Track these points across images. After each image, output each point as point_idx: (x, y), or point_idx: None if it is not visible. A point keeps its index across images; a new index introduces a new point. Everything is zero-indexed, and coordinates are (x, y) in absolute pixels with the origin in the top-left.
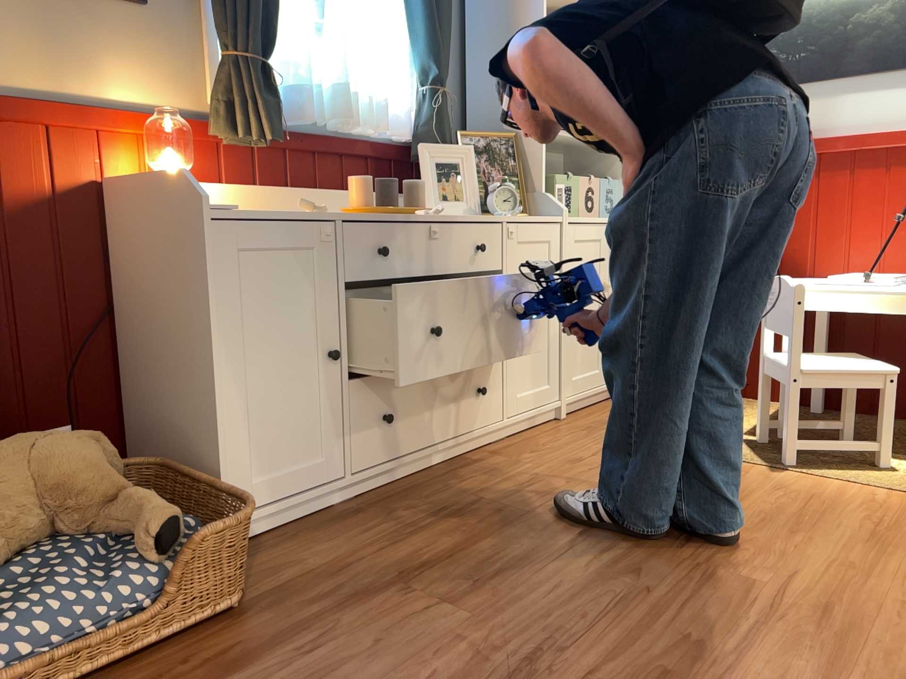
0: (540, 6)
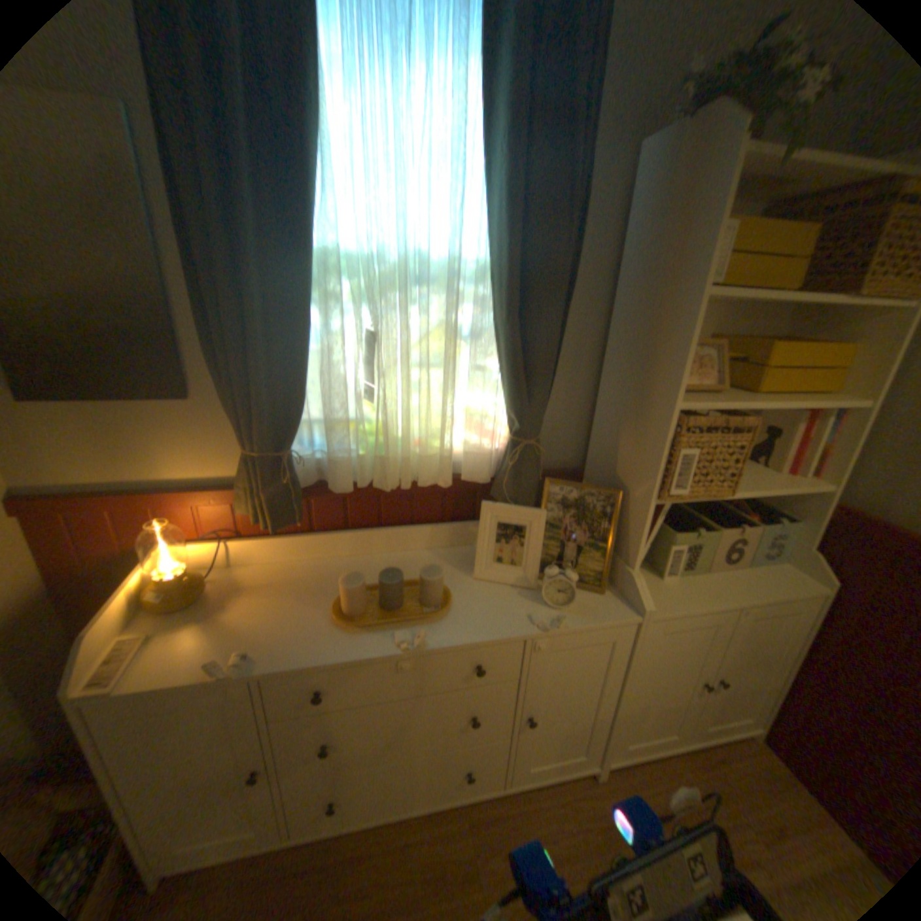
0: (686, 348)
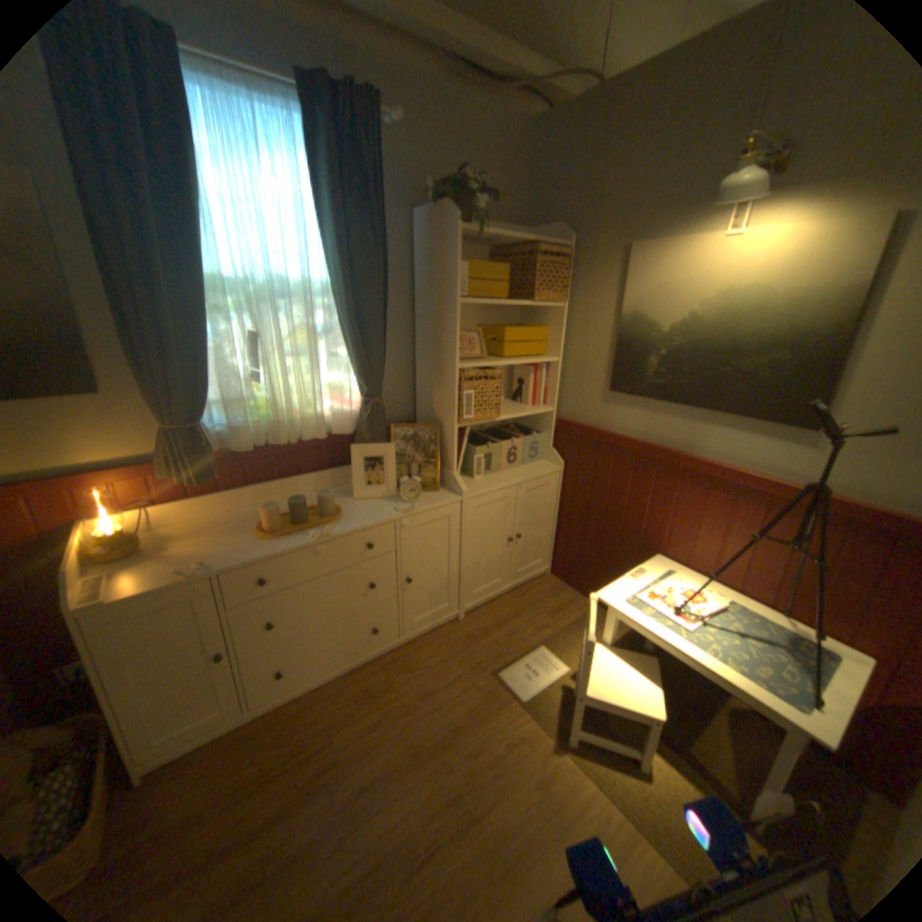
0: (454, 333)
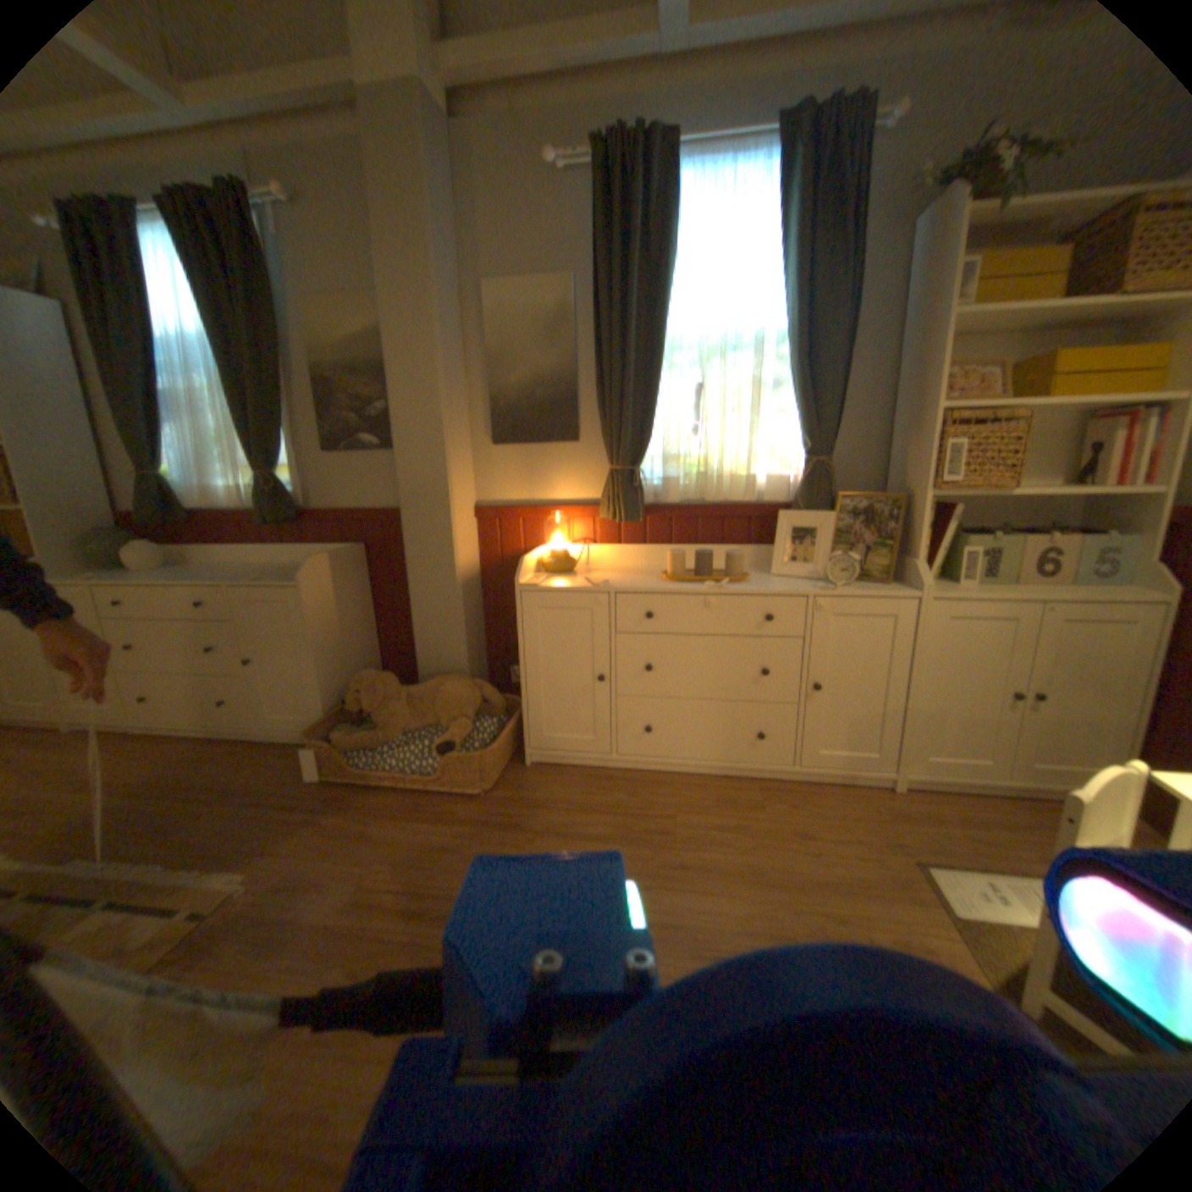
0: (943, 357)
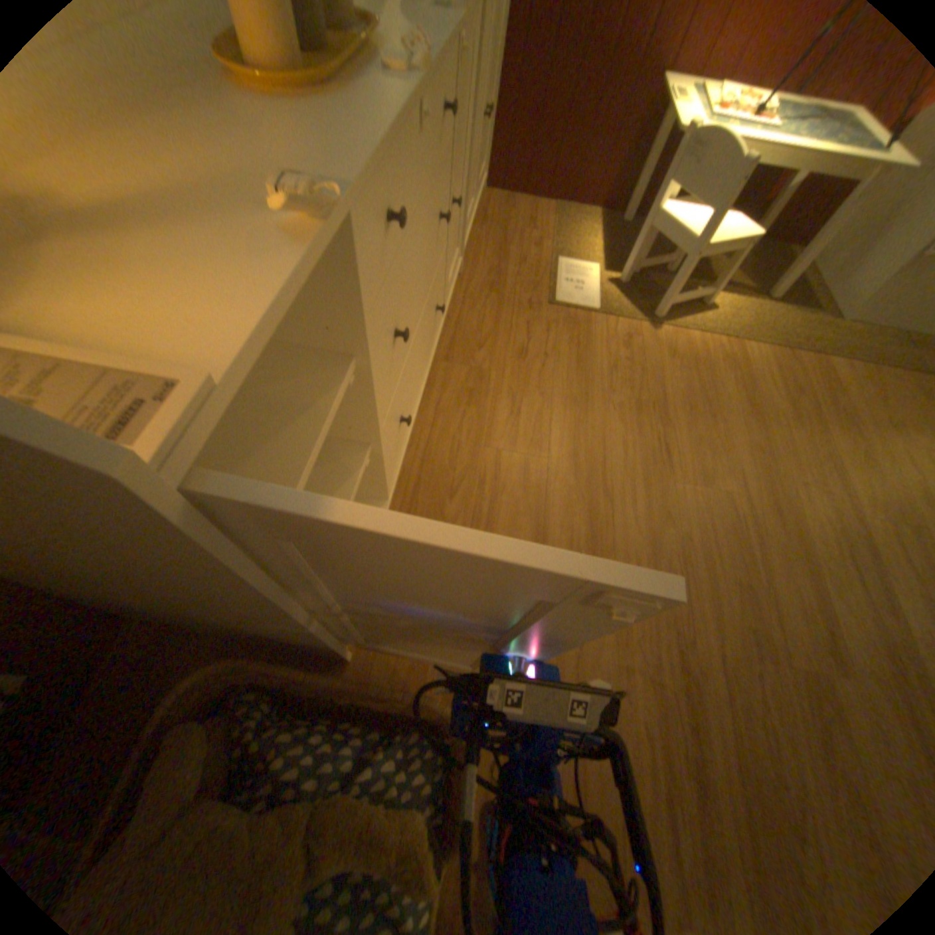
0: None
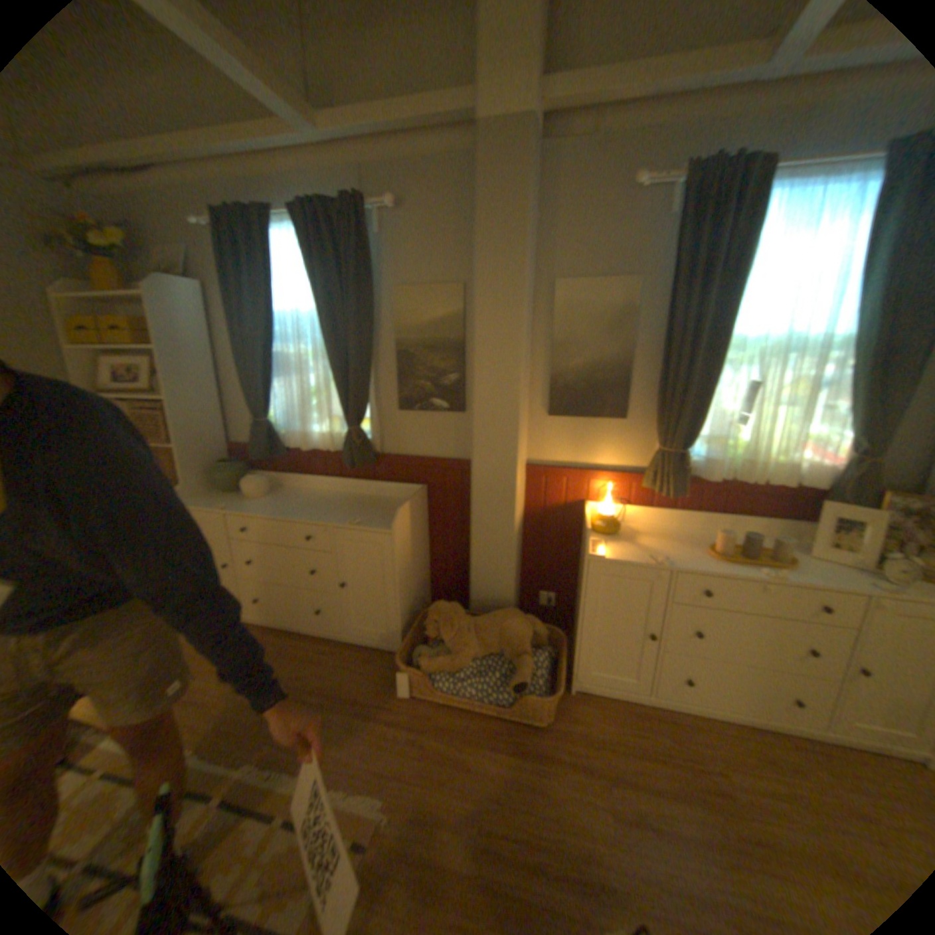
0: None
